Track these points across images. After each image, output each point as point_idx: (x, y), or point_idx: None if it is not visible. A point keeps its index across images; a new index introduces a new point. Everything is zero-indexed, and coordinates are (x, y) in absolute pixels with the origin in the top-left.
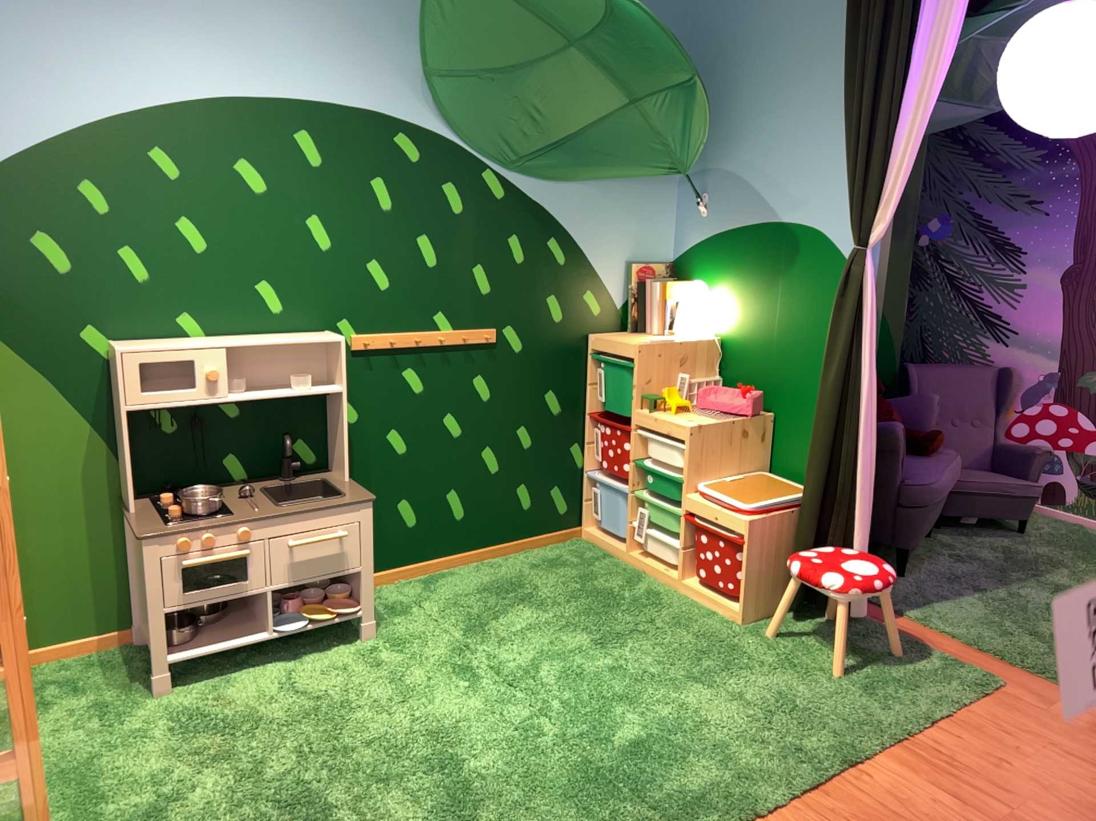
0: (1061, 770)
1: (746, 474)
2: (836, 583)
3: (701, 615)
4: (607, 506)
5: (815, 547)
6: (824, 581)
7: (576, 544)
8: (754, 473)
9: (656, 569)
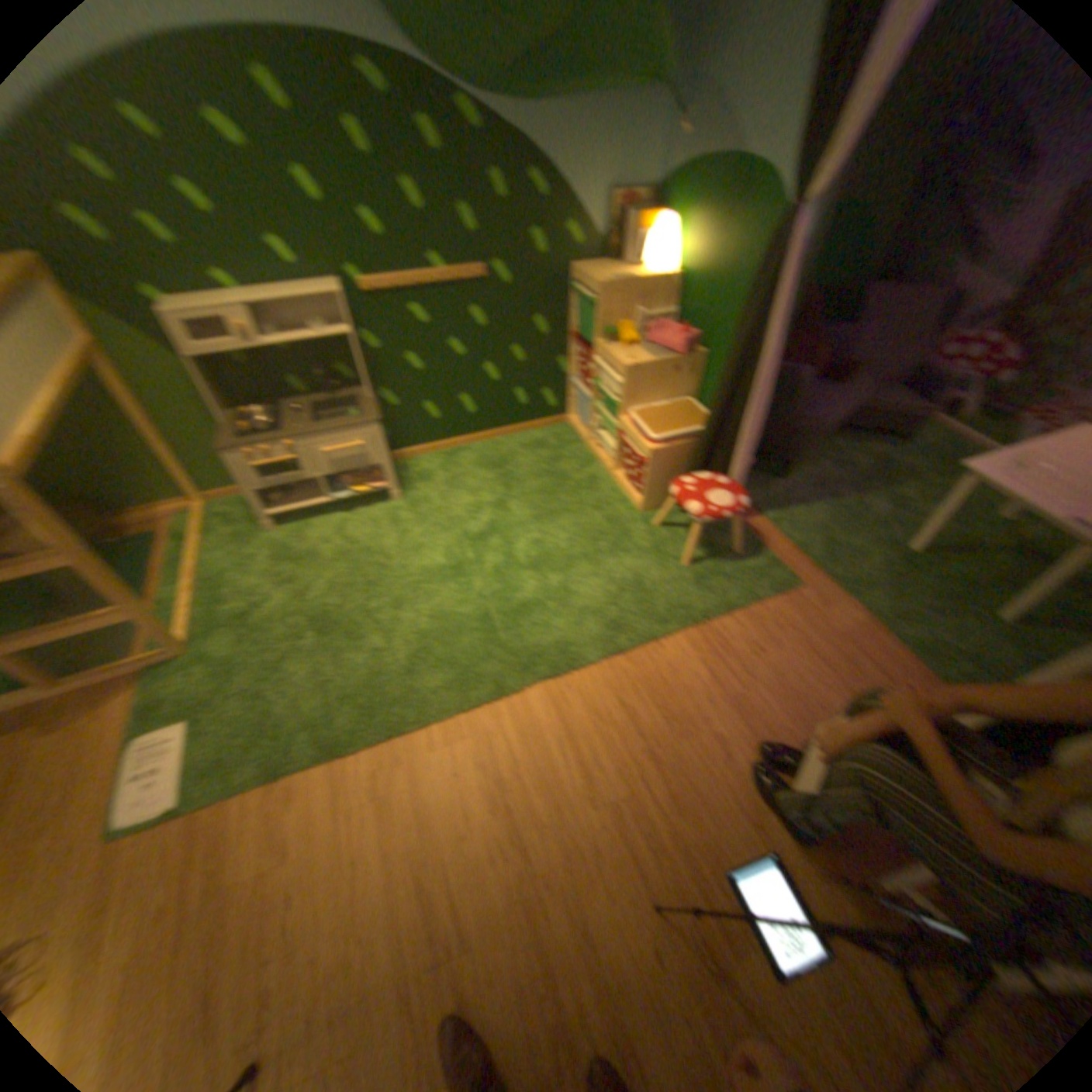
0: (799, 666)
1: (675, 401)
2: (695, 512)
3: (617, 502)
4: (581, 408)
5: (700, 474)
6: (687, 510)
7: (561, 430)
8: (682, 401)
9: (602, 460)
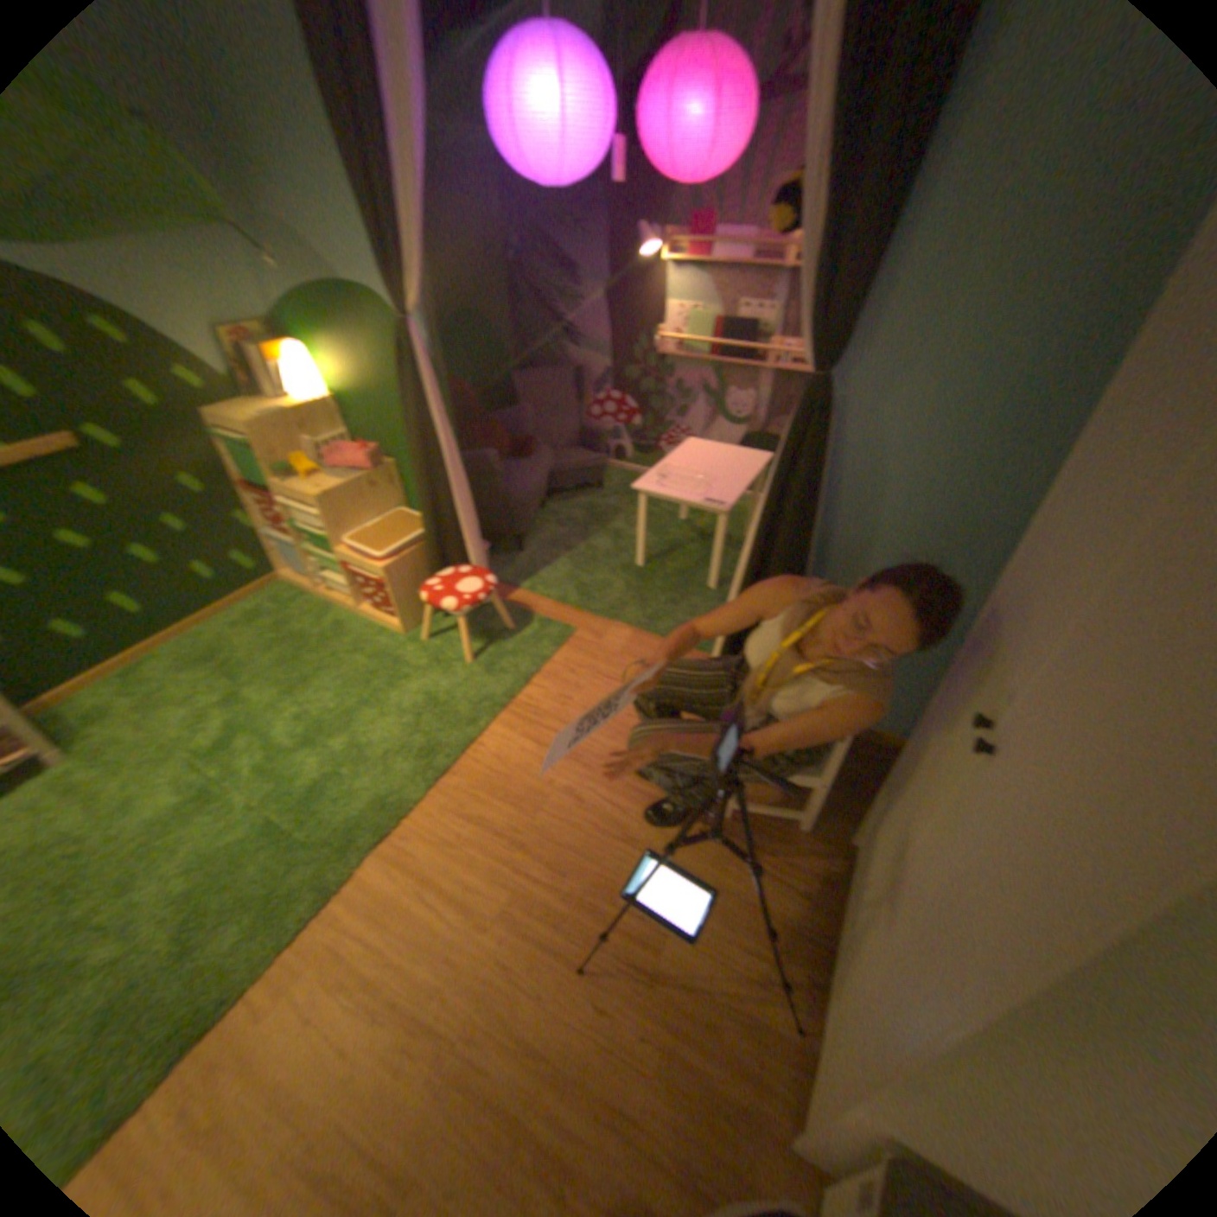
0: (598, 694)
1: (384, 515)
2: (449, 607)
3: (372, 636)
4: (283, 558)
5: (439, 572)
6: (440, 609)
7: (271, 590)
8: (391, 513)
9: (335, 602)
